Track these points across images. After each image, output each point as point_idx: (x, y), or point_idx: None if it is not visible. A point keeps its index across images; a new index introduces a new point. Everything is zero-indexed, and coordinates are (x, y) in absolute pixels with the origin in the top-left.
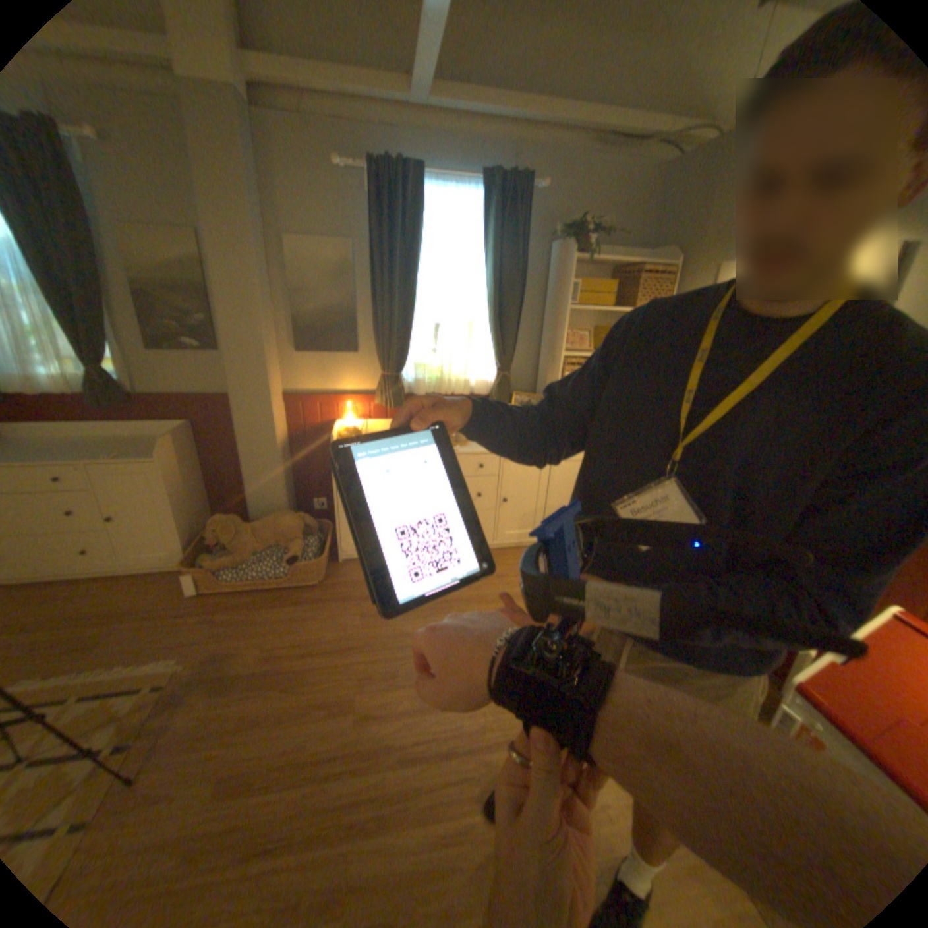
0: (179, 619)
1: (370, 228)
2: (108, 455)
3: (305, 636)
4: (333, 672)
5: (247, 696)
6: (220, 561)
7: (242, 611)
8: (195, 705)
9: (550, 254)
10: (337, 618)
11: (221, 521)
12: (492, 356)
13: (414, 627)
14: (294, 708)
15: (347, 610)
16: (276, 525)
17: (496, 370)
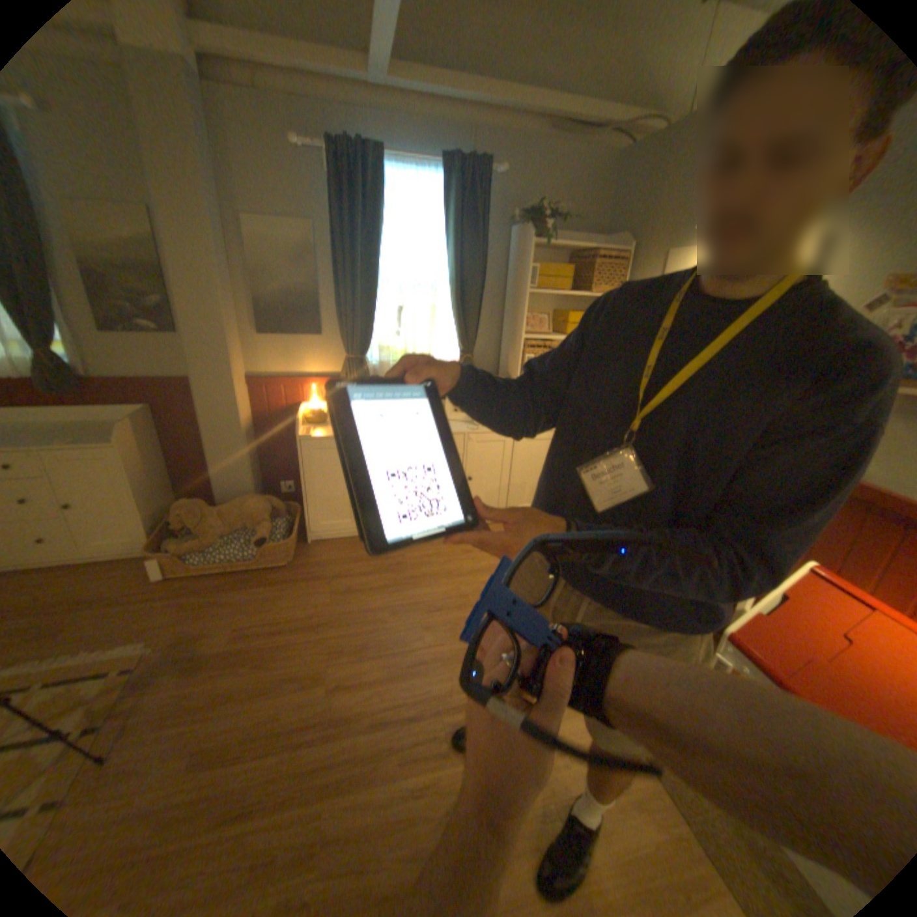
0: (145, 603)
1: (330, 209)
2: (63, 440)
3: (275, 614)
4: (304, 647)
5: (218, 673)
6: (186, 545)
7: (210, 593)
8: (165, 684)
9: (510, 238)
10: (307, 596)
11: (186, 505)
12: (456, 338)
13: (383, 602)
14: (266, 682)
15: (316, 588)
16: (243, 508)
17: (459, 353)
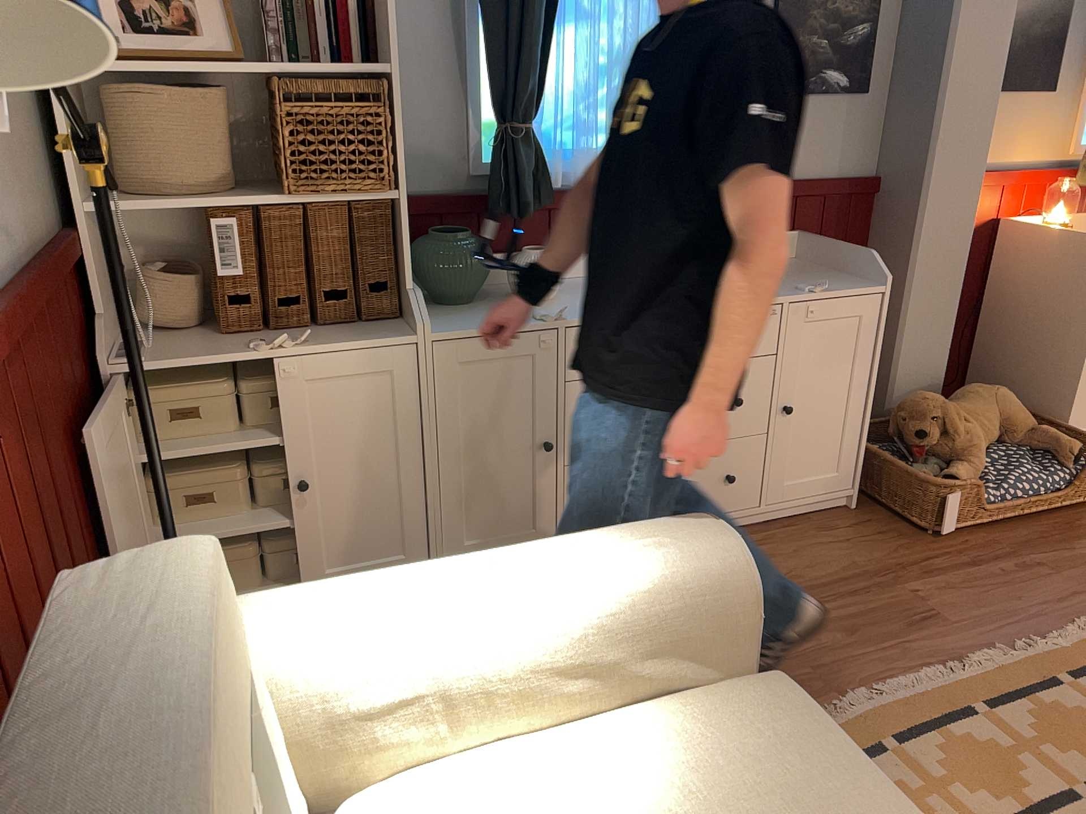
0: (980, 565)
1: None
2: (802, 284)
3: None
4: None
5: None
6: (960, 469)
7: (1052, 545)
8: None
9: None
10: None
11: (937, 400)
12: None
13: None
14: None
15: None
16: (999, 403)
17: None
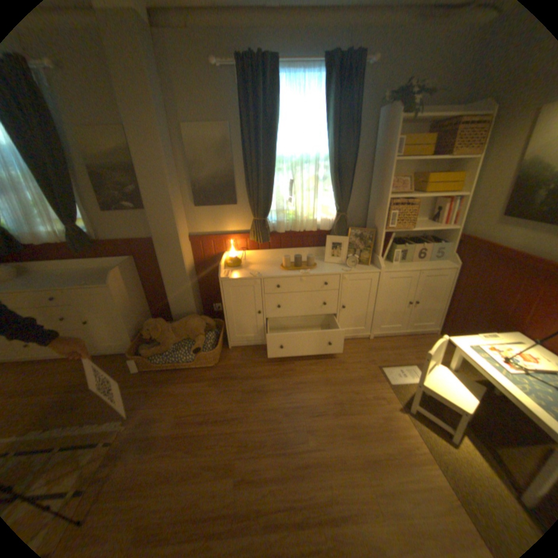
0: (126, 389)
1: (240, 111)
2: (81, 282)
3: (204, 407)
4: (221, 439)
5: (162, 455)
6: (152, 350)
7: (165, 385)
8: (128, 459)
9: (379, 118)
10: (225, 393)
11: (152, 323)
12: (334, 201)
13: (279, 404)
14: (192, 468)
15: (232, 387)
16: (187, 325)
17: (336, 211)
